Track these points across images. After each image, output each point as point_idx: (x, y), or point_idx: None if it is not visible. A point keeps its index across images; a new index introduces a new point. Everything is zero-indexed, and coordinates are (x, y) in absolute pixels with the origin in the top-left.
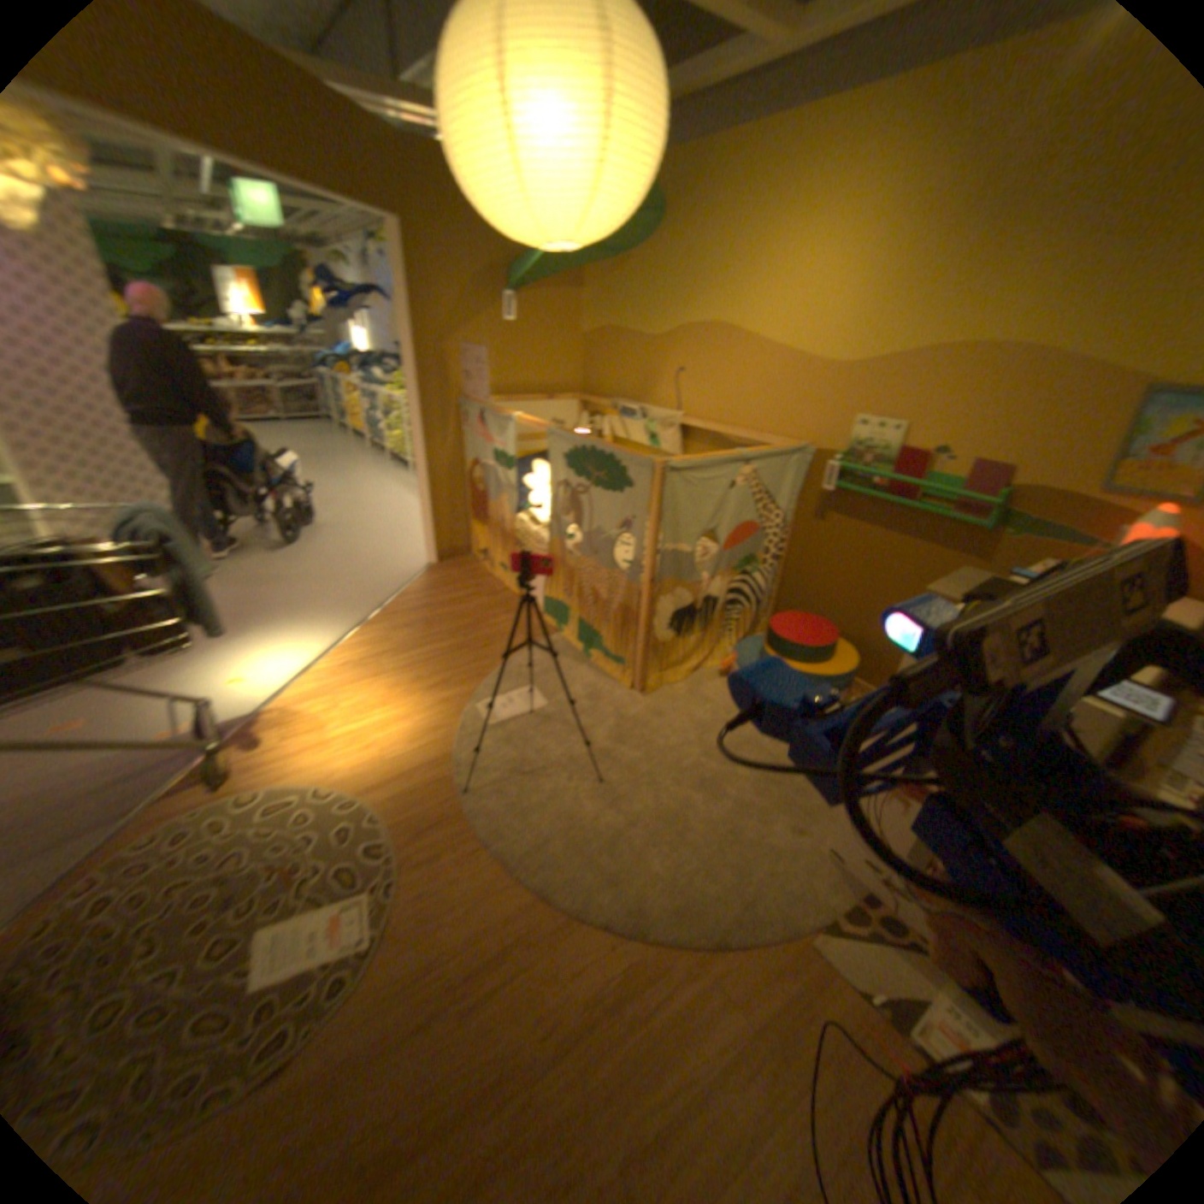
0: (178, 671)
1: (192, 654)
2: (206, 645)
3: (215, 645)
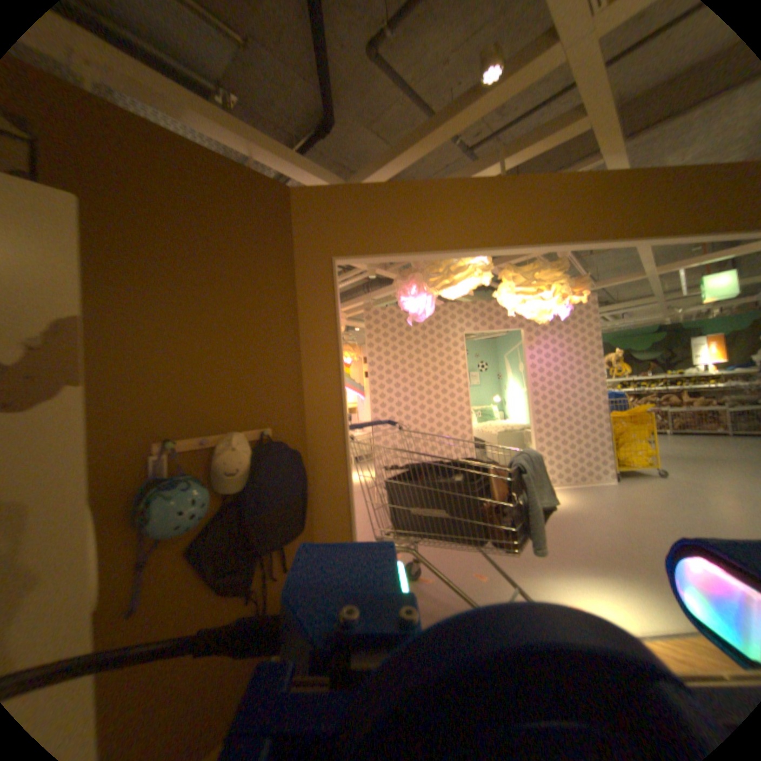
0: (548, 575)
1: (563, 568)
2: (575, 566)
3: (580, 570)
